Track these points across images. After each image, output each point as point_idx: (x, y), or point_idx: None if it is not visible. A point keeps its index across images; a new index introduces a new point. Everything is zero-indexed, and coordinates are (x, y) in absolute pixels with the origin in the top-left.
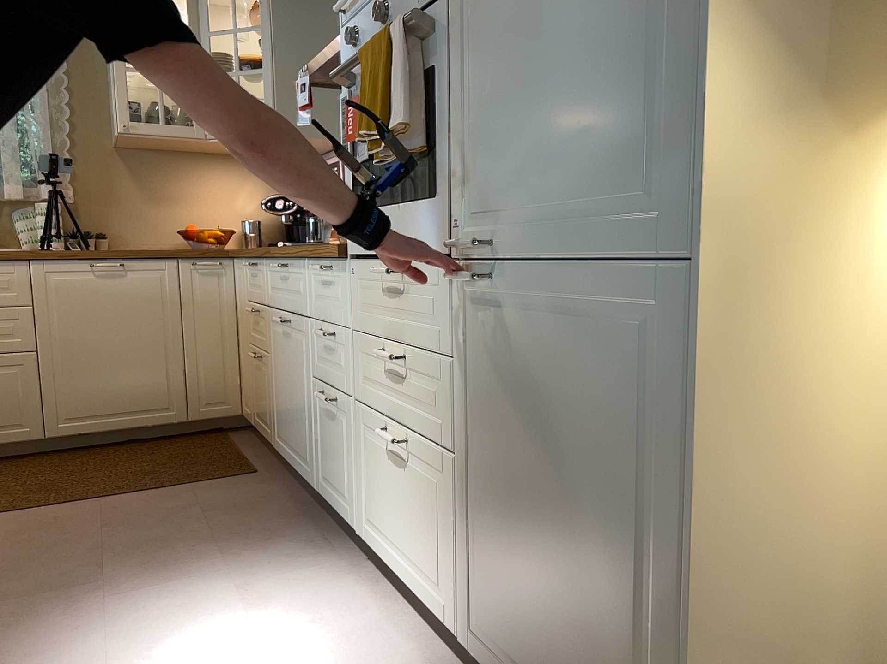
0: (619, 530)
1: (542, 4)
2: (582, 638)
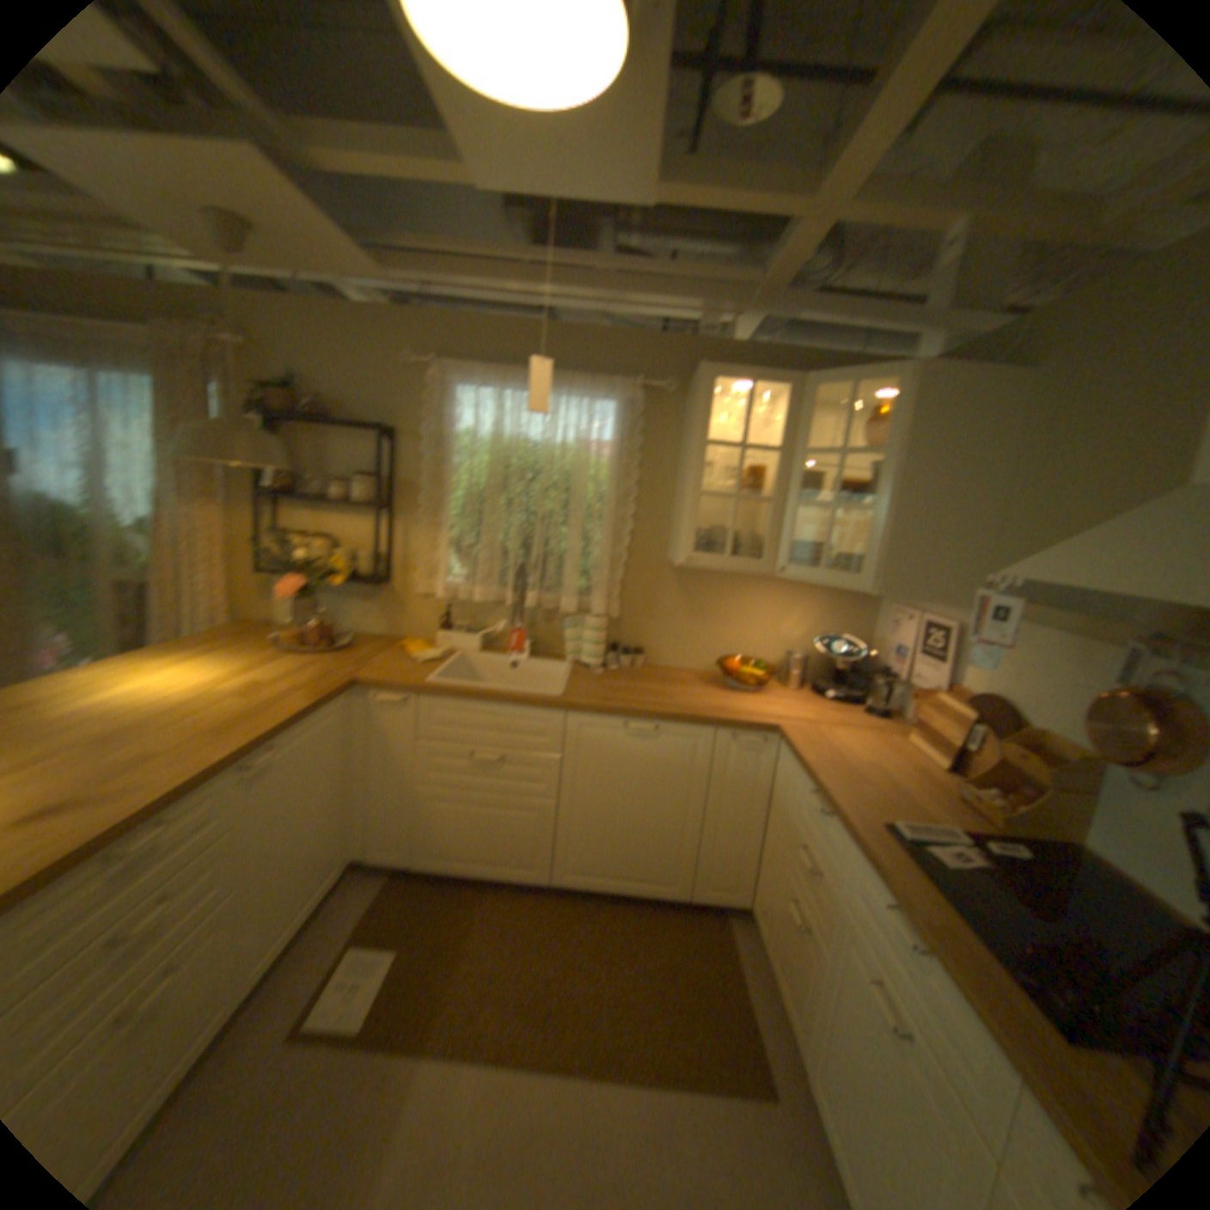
0: None
1: None
2: None
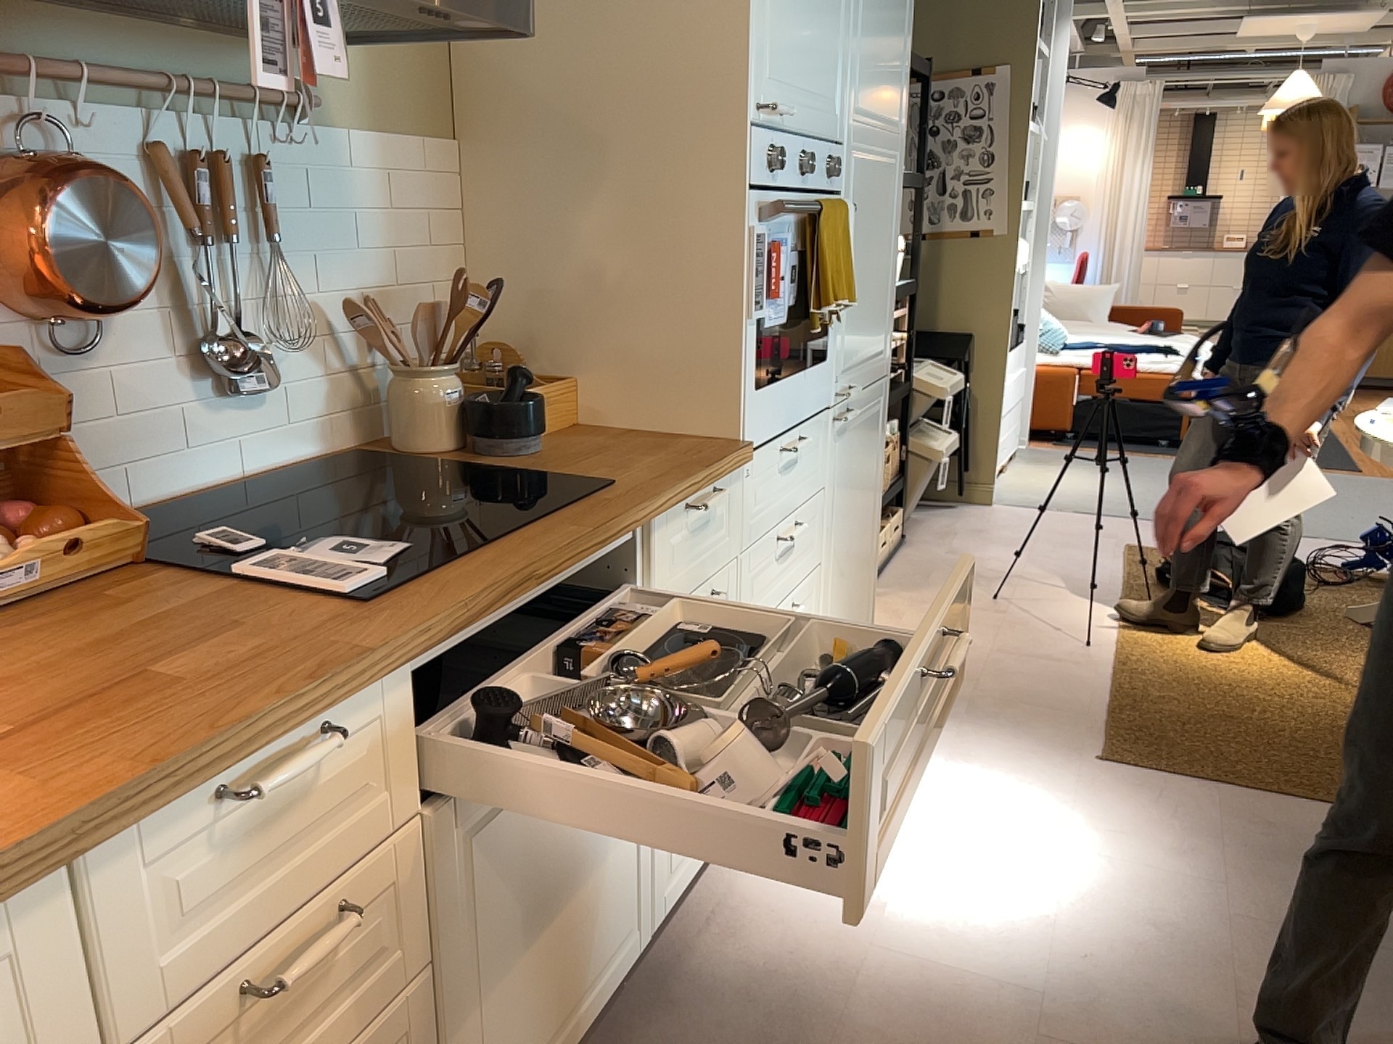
0: (869, 507)
1: (870, 243)
2: (859, 580)
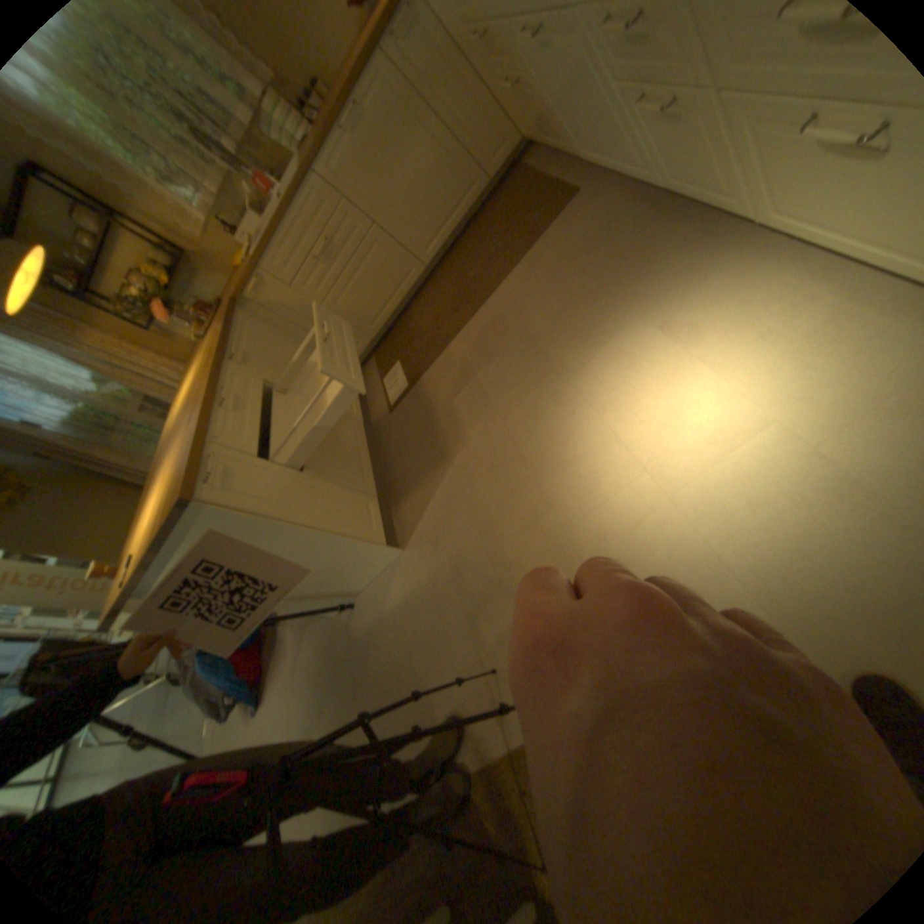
0: None
1: None
2: None
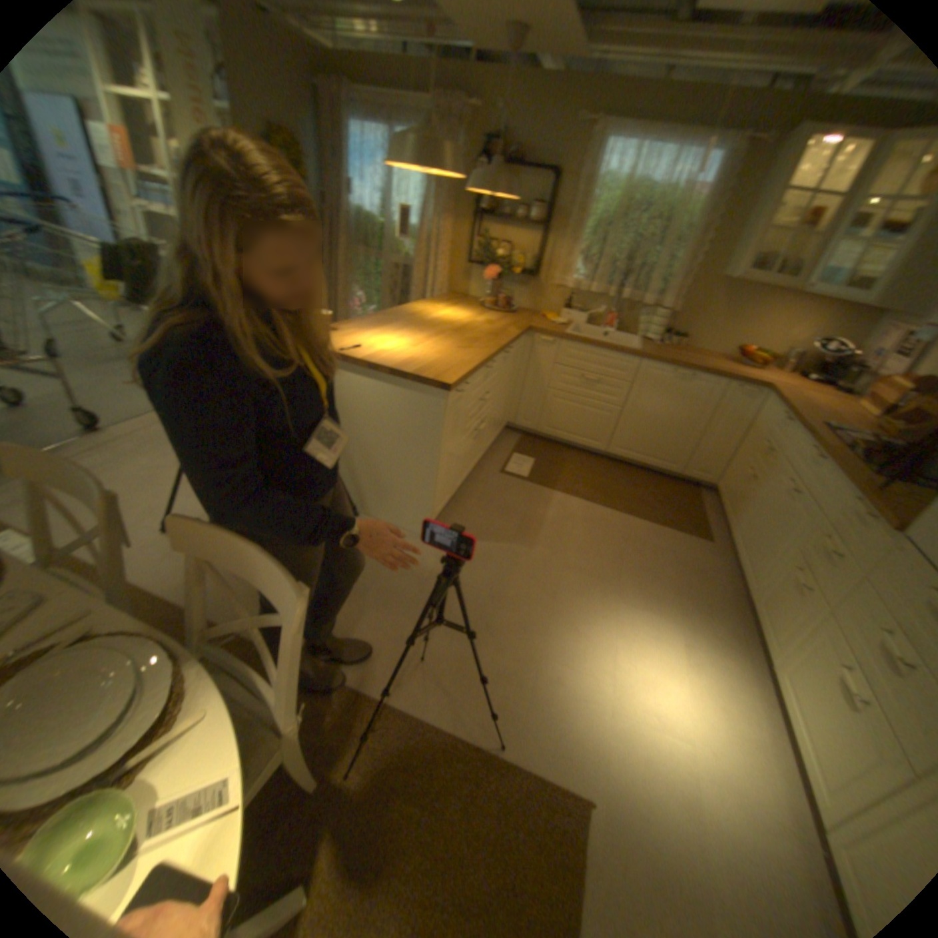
0: None
1: None
2: None
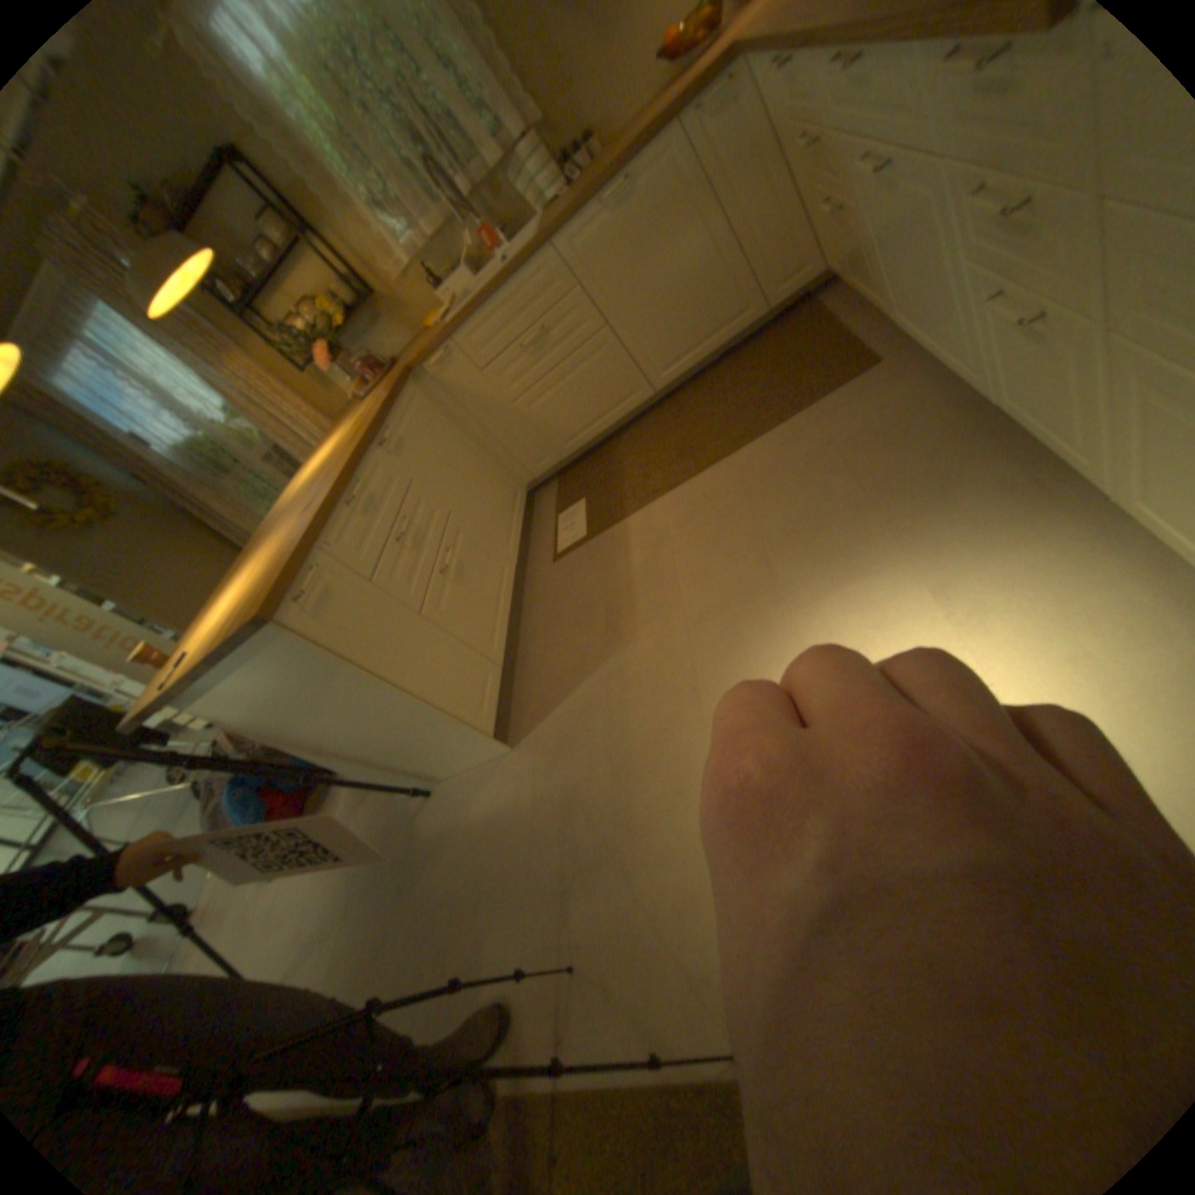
0: None
1: None
2: None
